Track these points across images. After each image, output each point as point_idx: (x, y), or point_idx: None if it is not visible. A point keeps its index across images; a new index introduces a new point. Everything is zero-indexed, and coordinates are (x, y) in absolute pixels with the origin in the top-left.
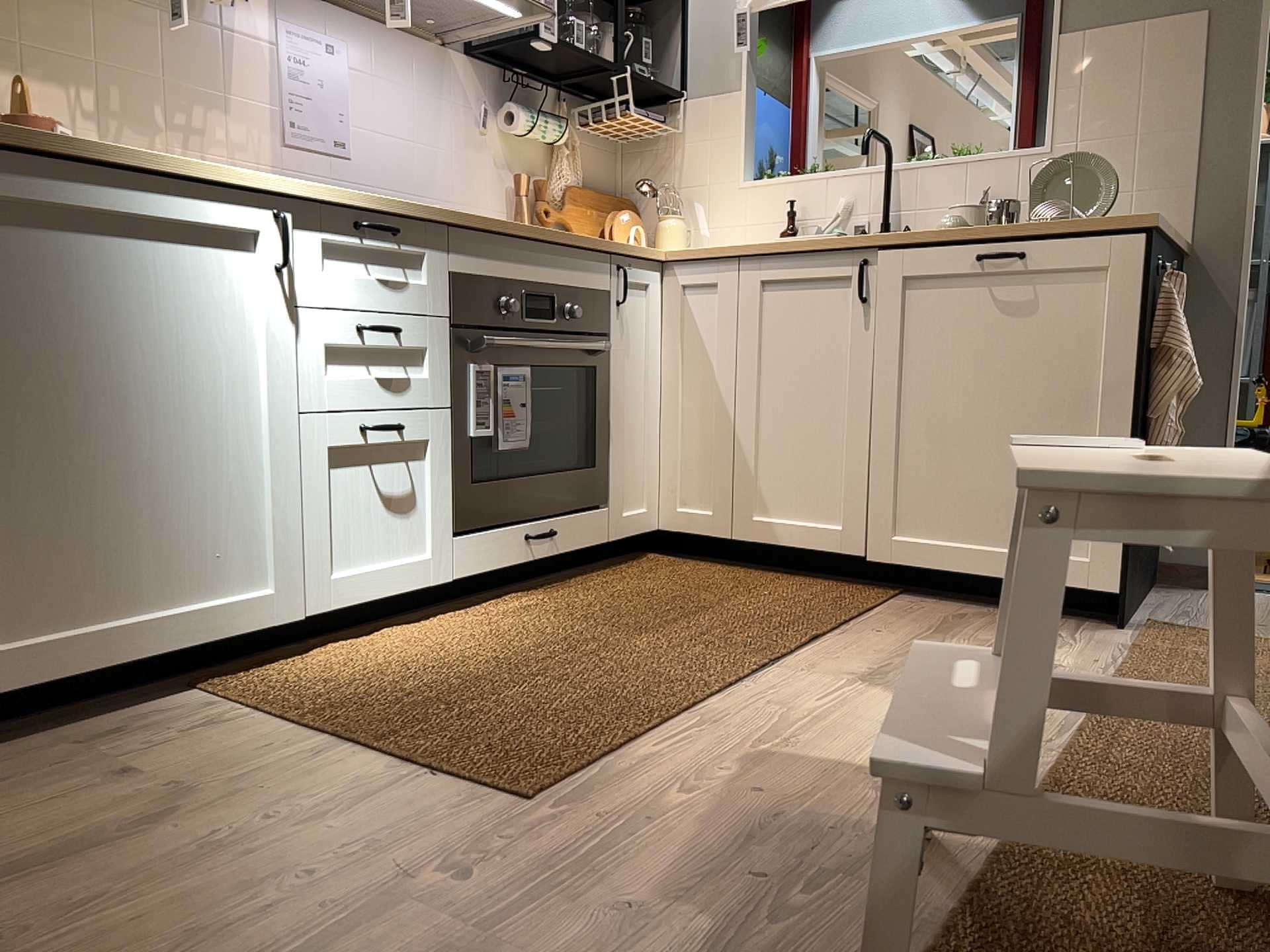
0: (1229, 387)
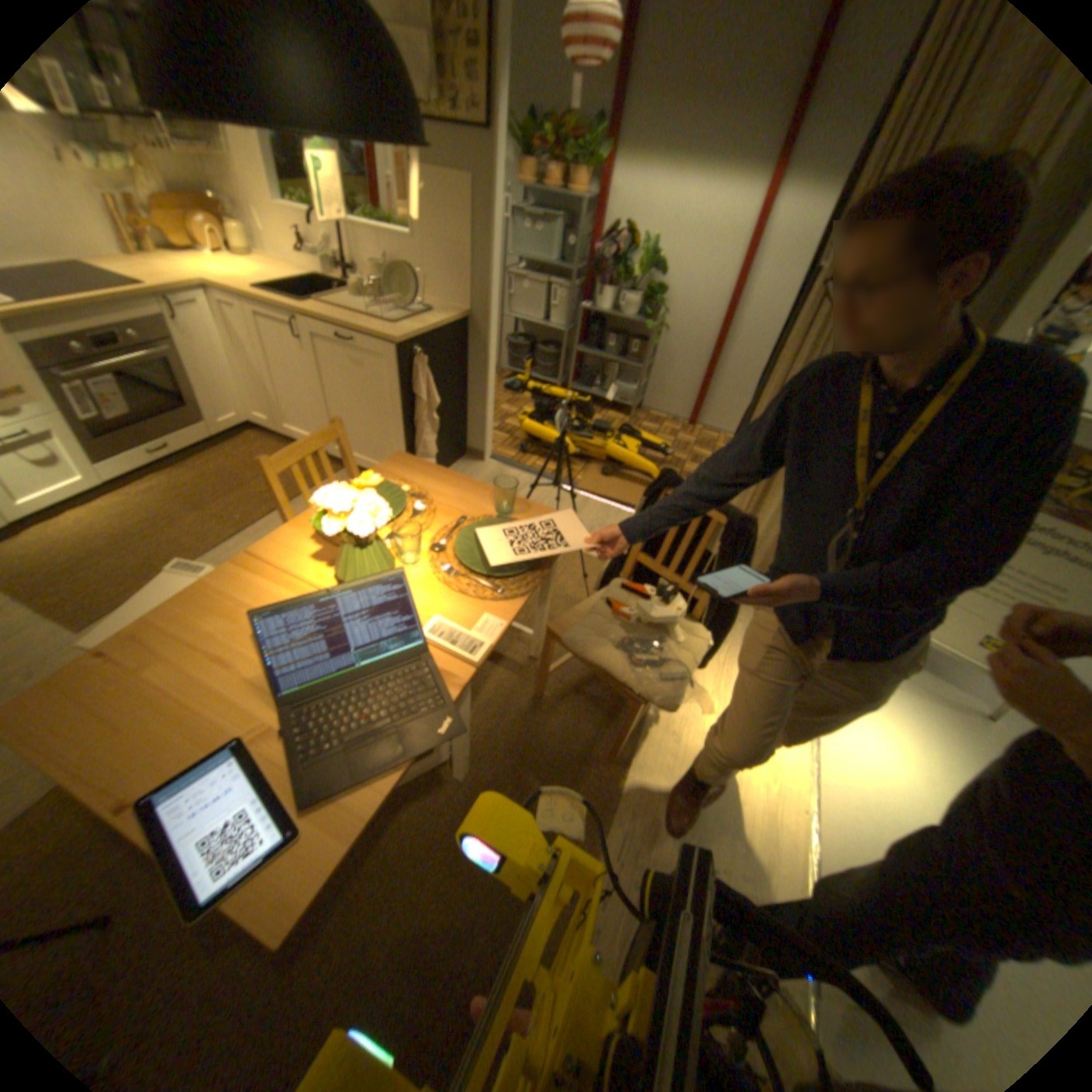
0: (487, 383)
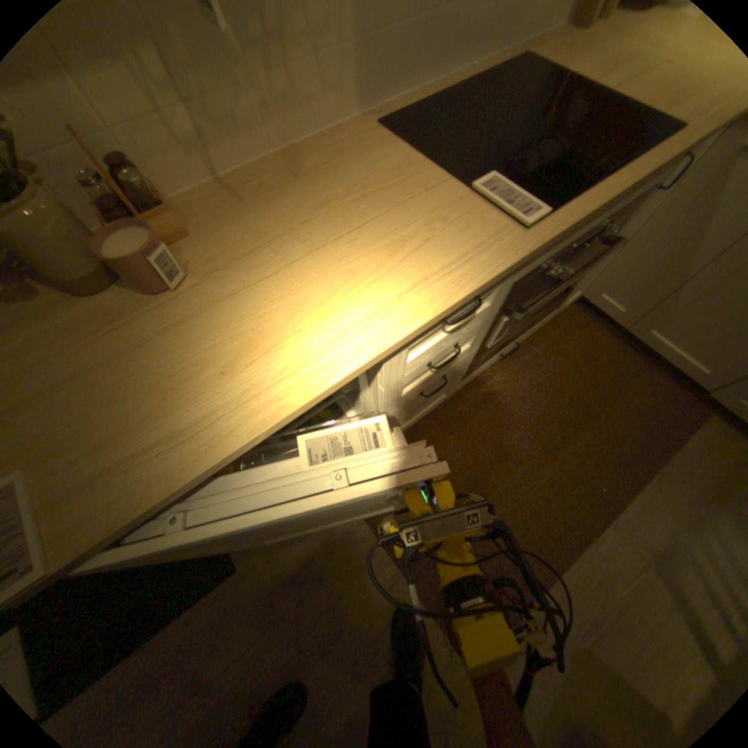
0: None
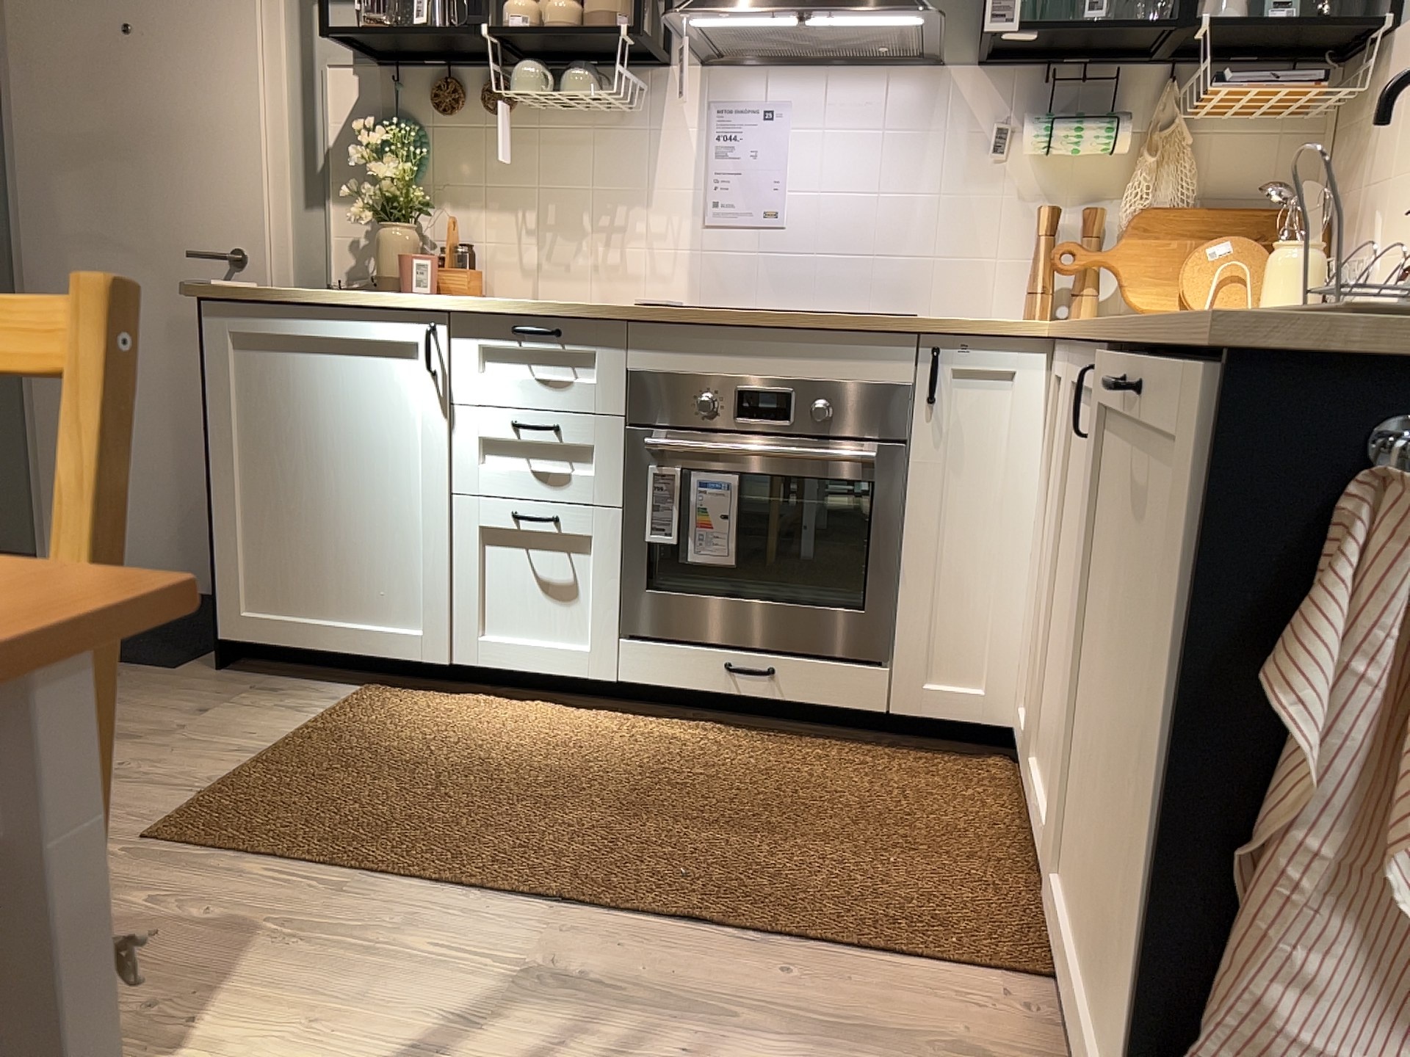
0: None
